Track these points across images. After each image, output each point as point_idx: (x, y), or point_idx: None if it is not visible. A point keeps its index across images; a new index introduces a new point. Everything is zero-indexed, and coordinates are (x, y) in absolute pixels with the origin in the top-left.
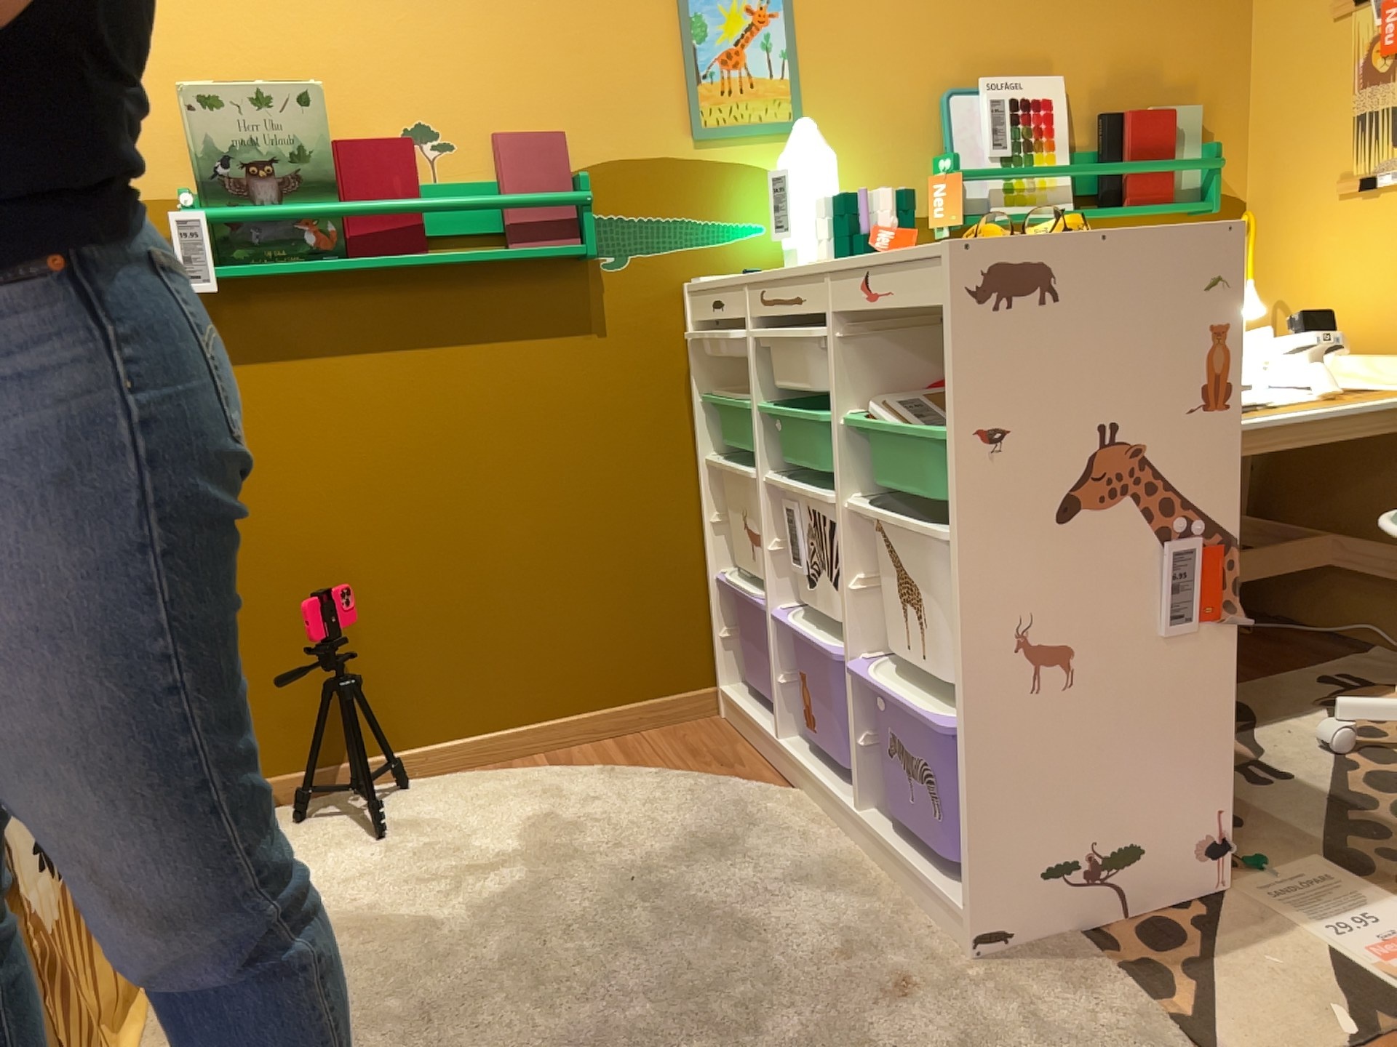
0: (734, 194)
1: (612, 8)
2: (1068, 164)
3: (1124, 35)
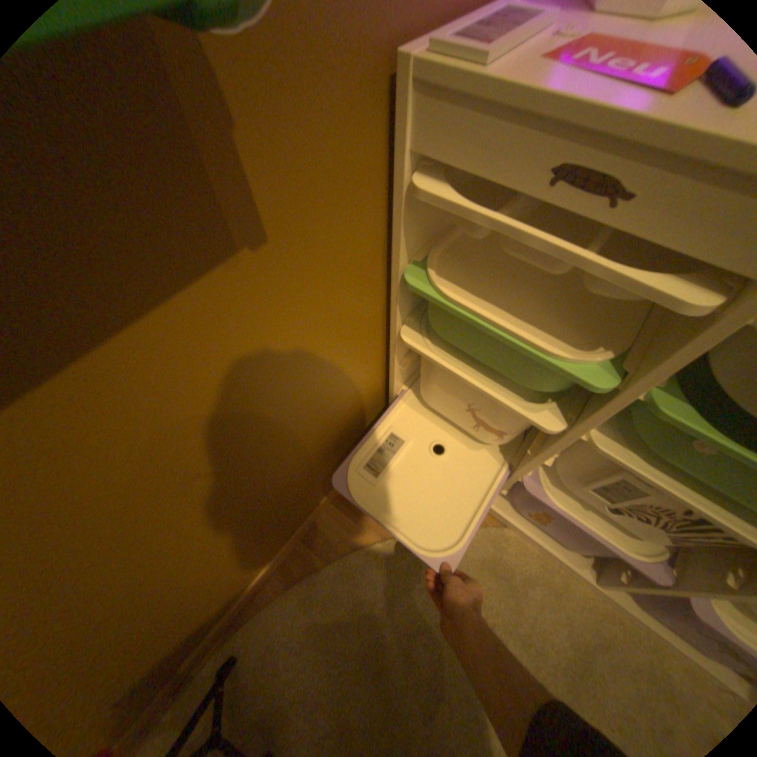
0: None
1: None
2: None
3: None
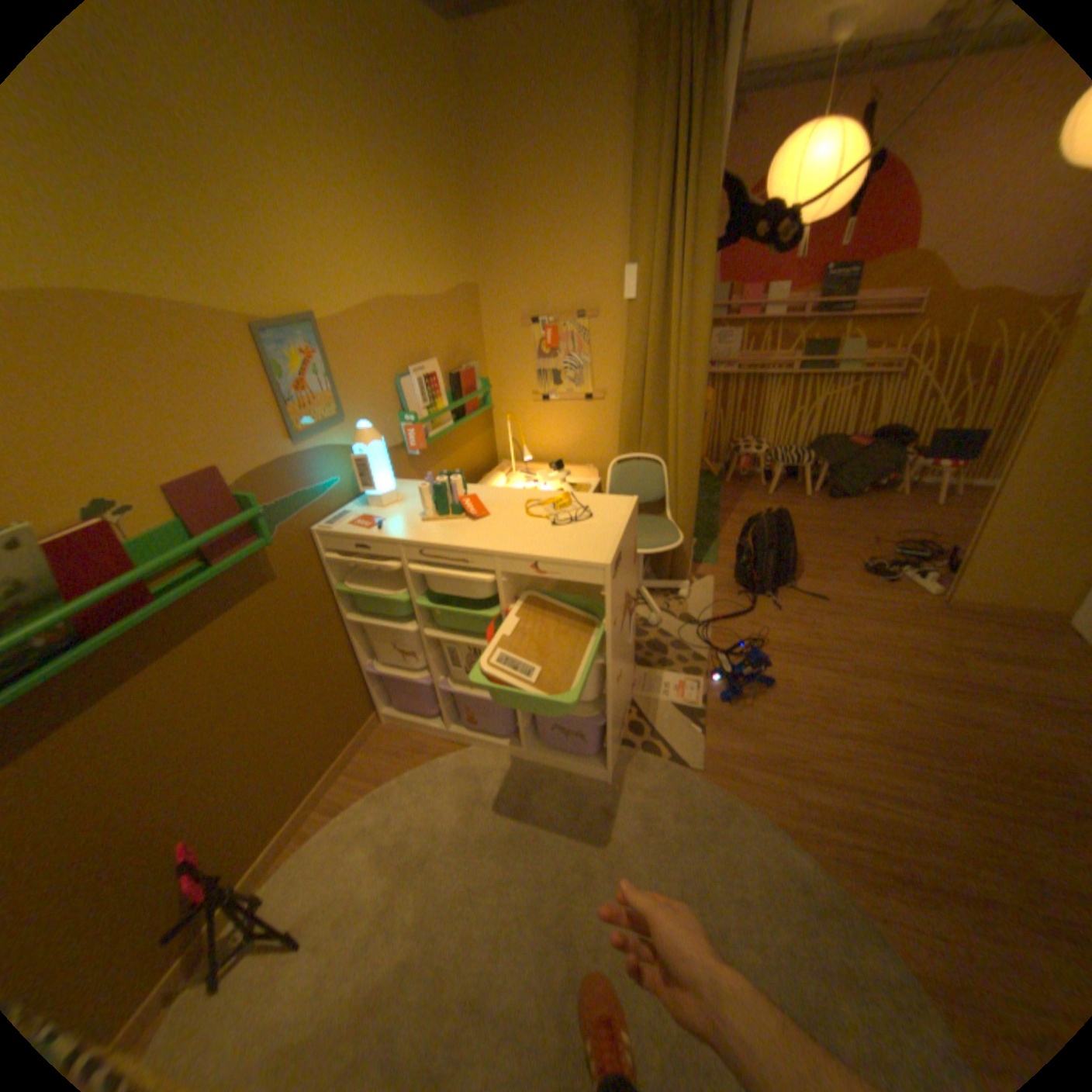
0: (321, 466)
1: (219, 367)
2: (447, 403)
3: (449, 332)
